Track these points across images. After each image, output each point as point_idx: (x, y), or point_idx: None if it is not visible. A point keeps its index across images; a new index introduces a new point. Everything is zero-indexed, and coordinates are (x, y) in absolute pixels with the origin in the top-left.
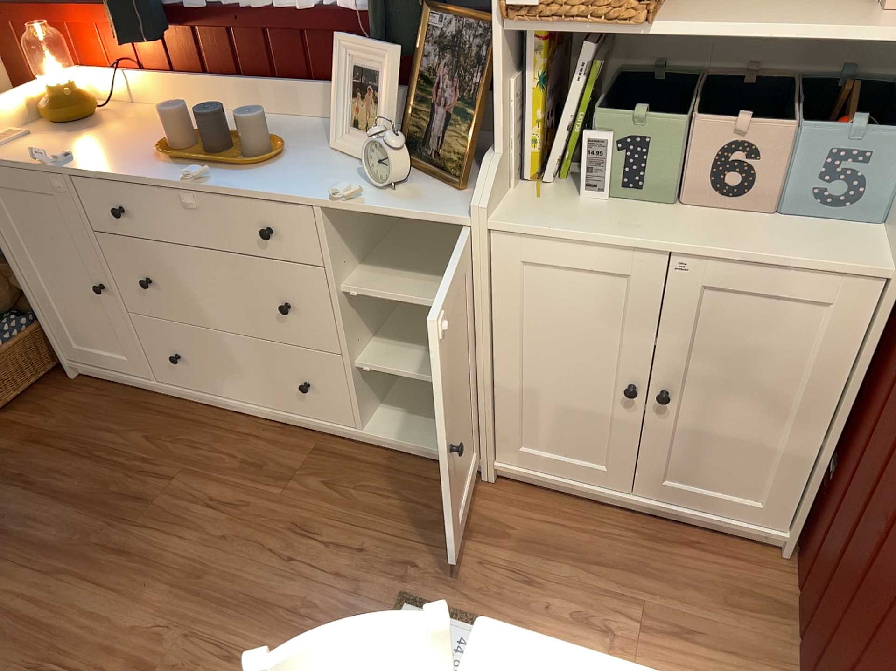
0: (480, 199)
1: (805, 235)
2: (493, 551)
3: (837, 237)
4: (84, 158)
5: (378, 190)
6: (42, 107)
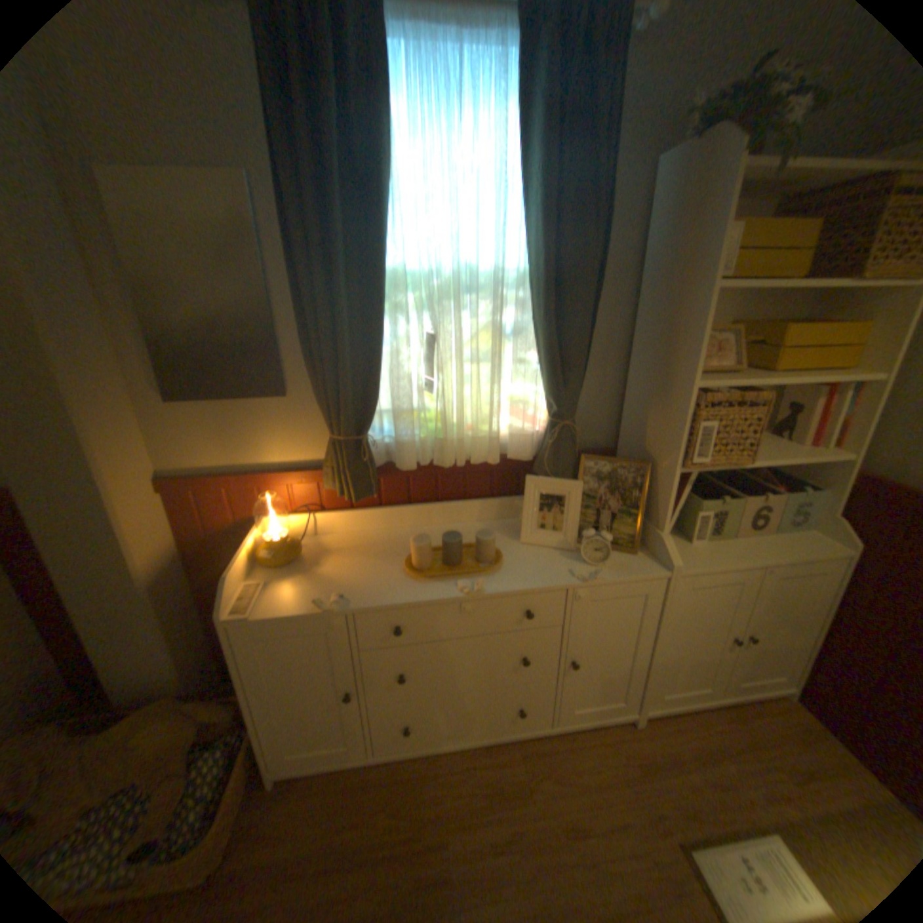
0: (674, 563)
1: (800, 544)
2: (689, 780)
3: (811, 543)
4: (353, 596)
5: (600, 569)
6: (264, 558)
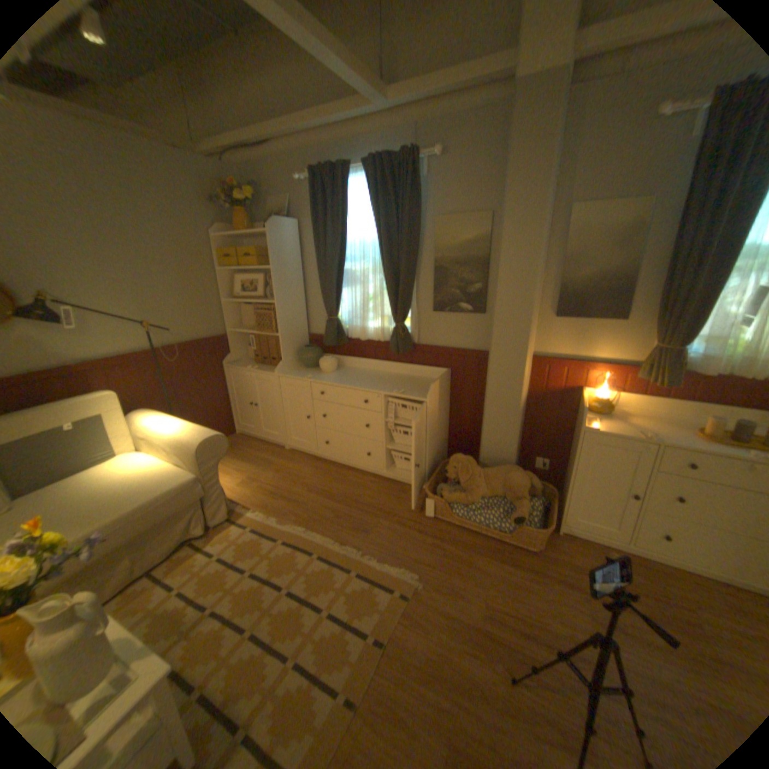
0: None
1: None
2: None
3: None
4: (663, 439)
5: None
6: (595, 407)
